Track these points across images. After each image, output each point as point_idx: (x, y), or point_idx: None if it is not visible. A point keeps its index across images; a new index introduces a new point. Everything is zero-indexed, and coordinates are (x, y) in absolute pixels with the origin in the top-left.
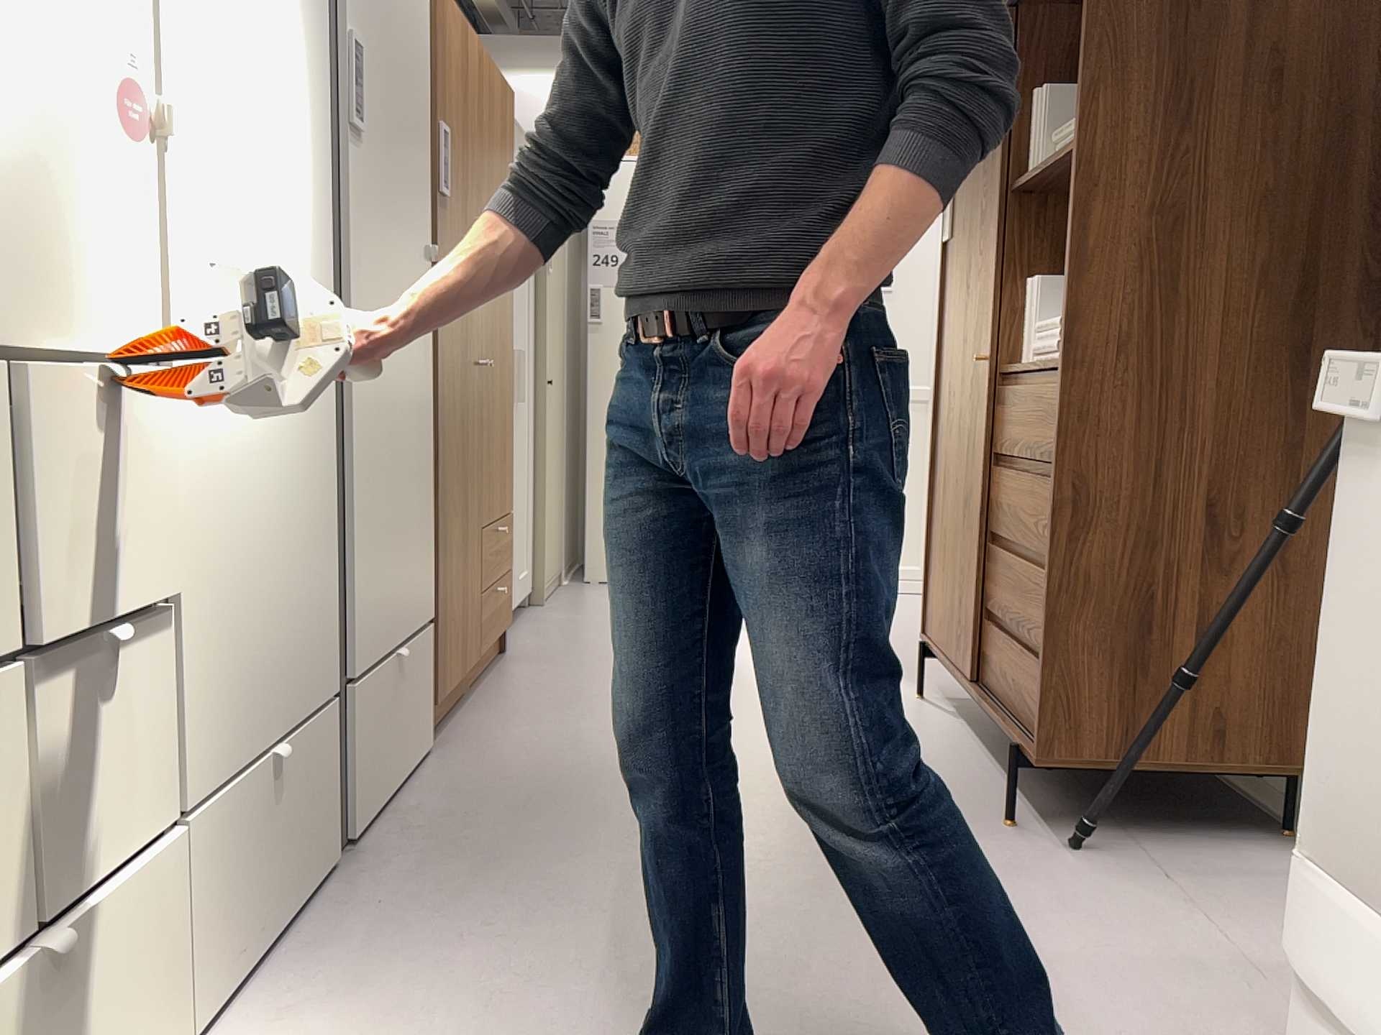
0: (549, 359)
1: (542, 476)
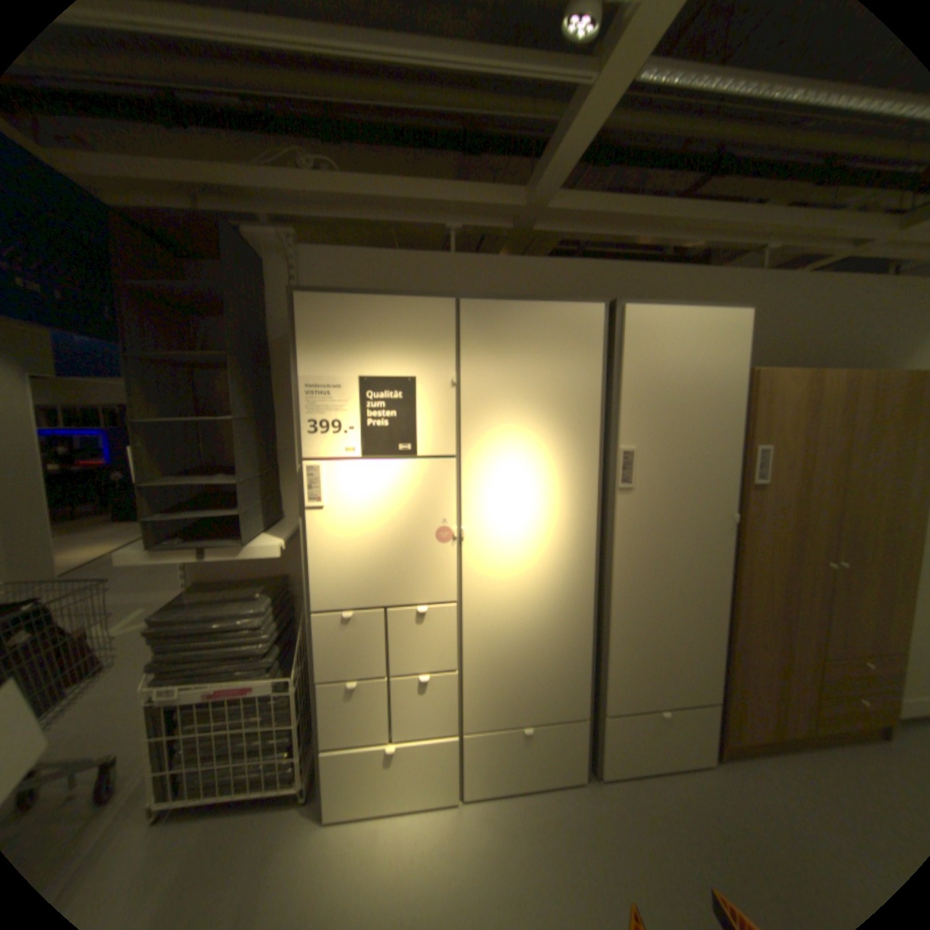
0: None
1: None
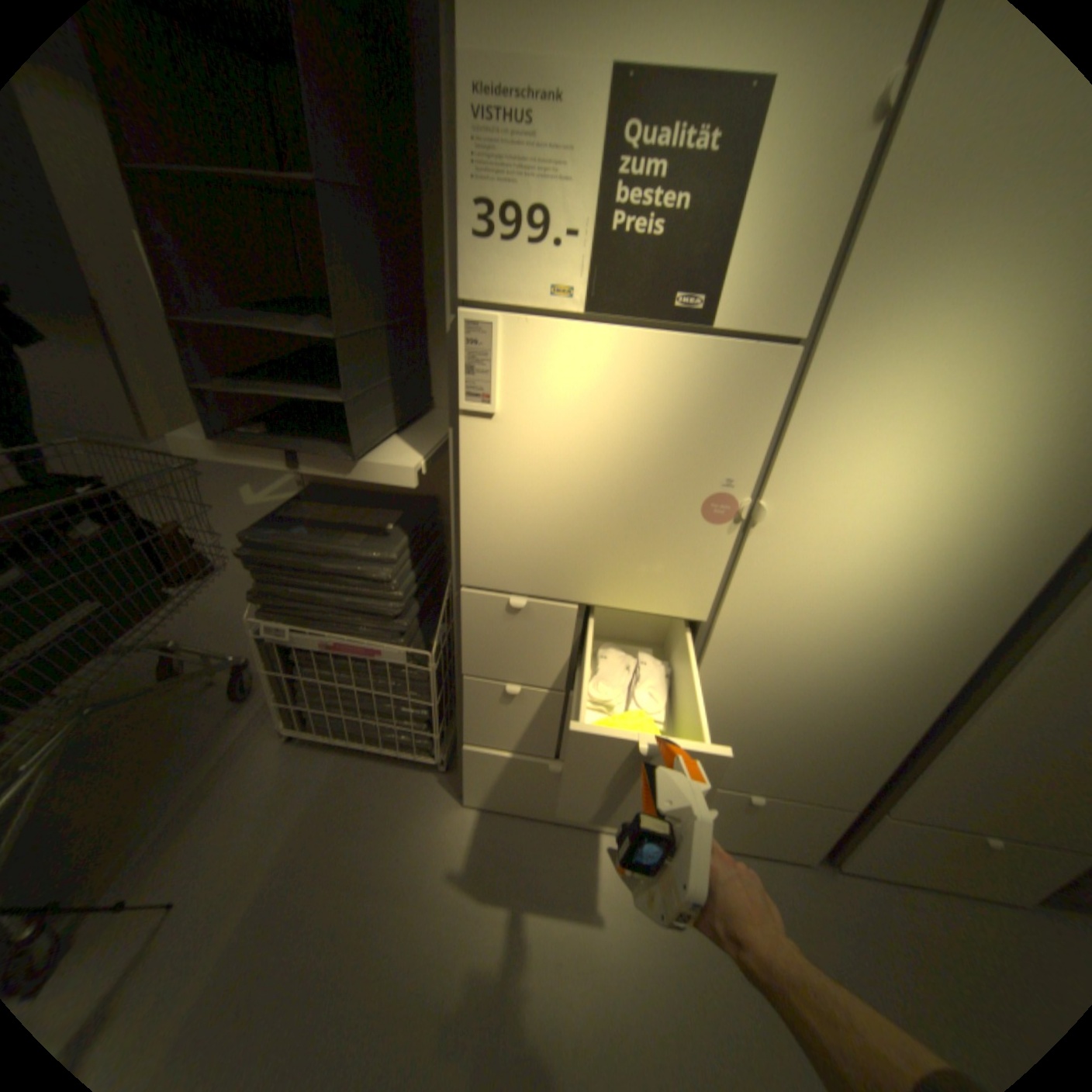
0: None
1: None
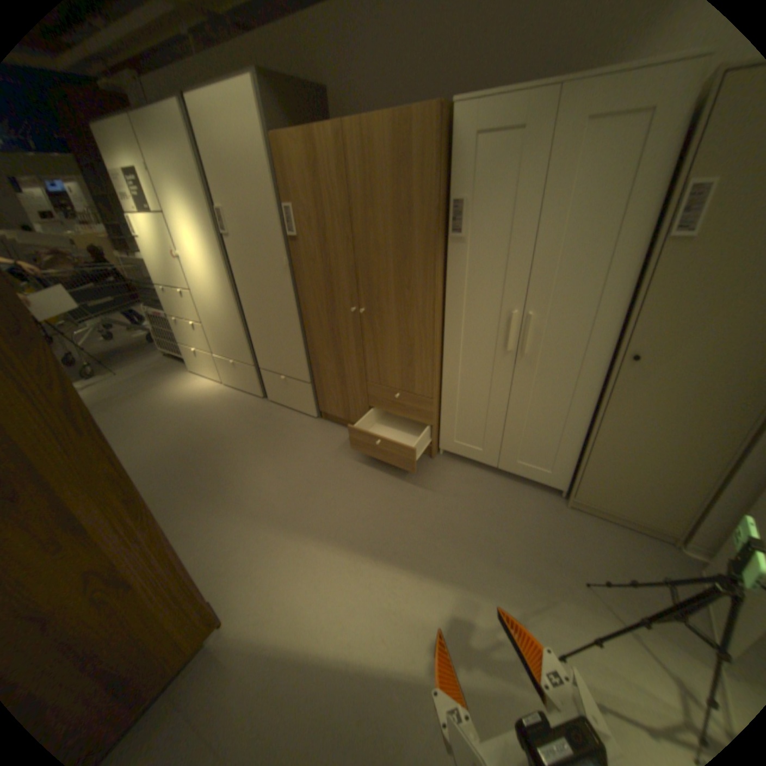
0: (650, 335)
1: (594, 428)
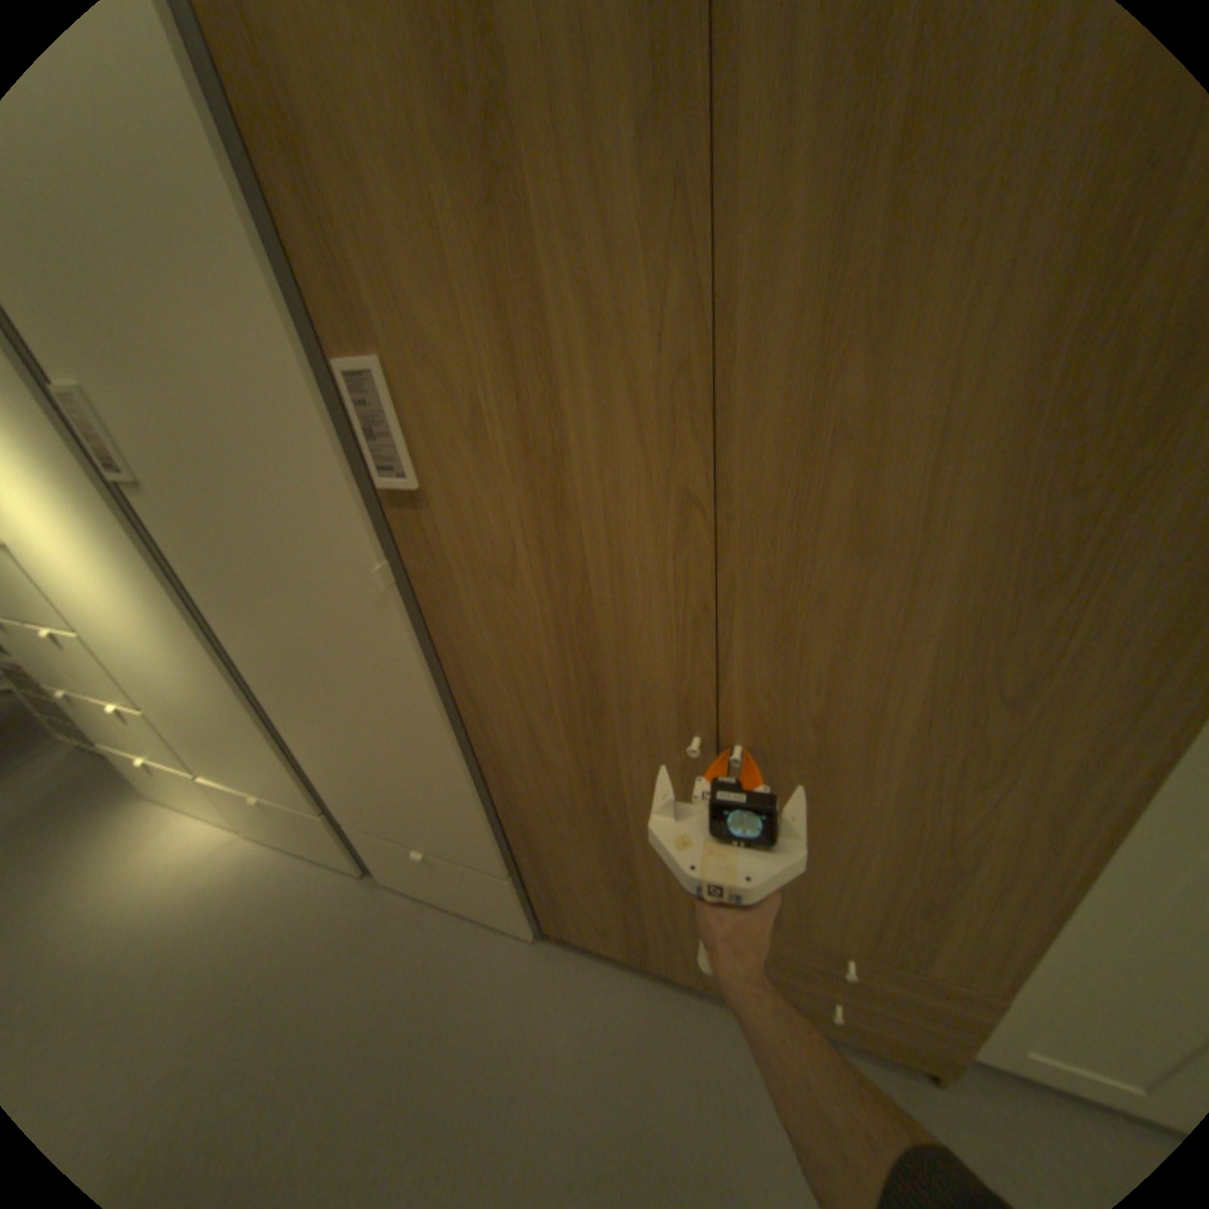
0: None
1: None
